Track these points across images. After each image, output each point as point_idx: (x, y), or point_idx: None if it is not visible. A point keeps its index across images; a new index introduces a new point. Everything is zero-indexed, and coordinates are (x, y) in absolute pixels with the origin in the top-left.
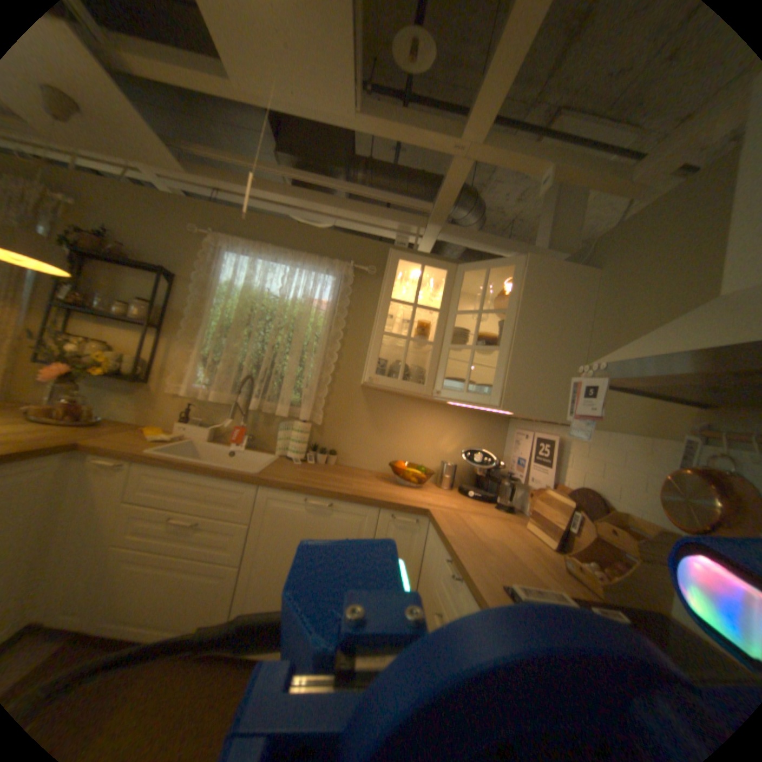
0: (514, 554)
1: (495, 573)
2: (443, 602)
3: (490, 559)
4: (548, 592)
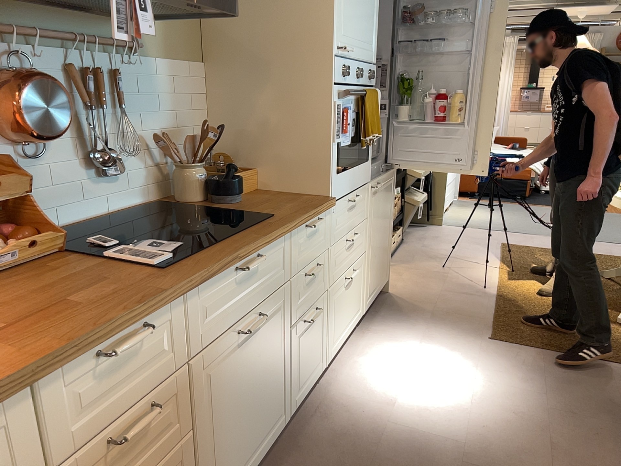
0: (4, 302)
1: (132, 282)
2: (94, 435)
3: (85, 298)
4: (124, 255)
